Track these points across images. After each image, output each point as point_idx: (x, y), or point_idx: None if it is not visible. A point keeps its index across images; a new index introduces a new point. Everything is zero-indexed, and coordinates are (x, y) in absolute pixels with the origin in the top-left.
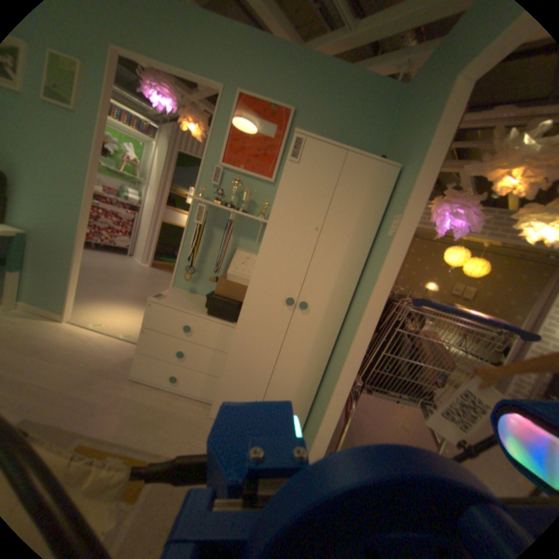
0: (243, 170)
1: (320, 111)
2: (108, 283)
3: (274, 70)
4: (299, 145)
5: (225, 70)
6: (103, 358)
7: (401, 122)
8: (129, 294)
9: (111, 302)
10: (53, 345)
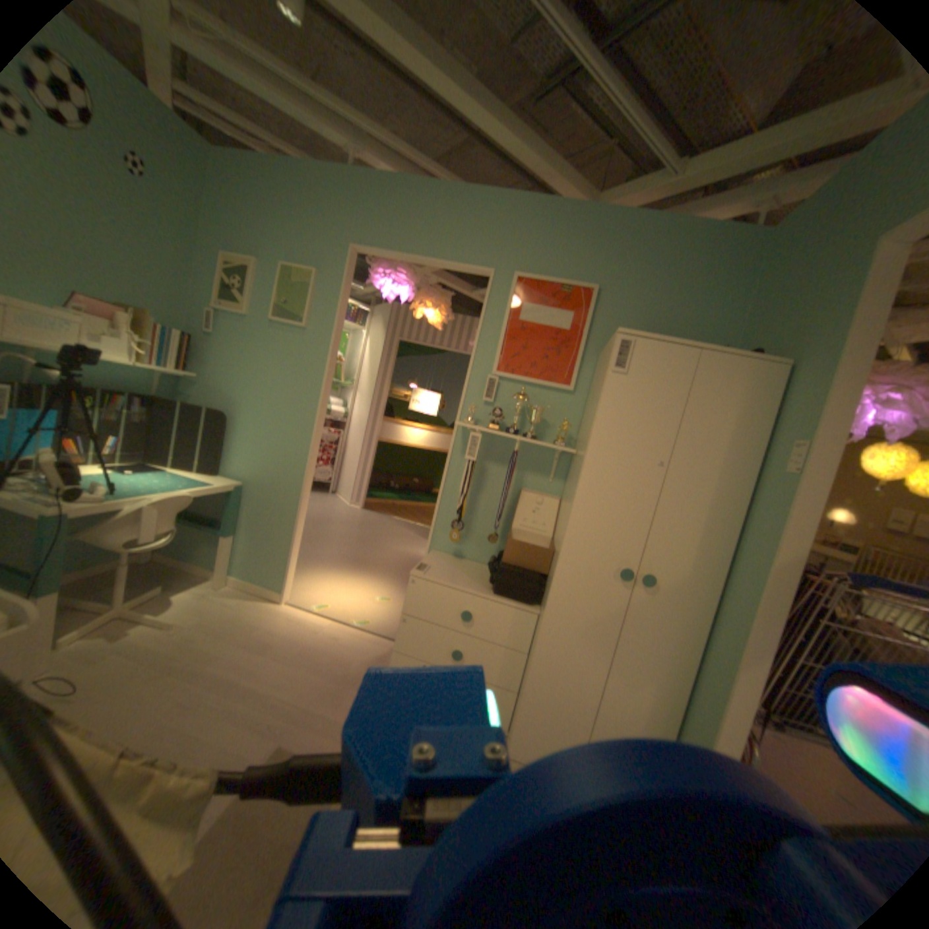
0: (528, 377)
1: (638, 283)
2: (317, 537)
3: (565, 239)
4: (627, 349)
5: (497, 249)
6: (342, 657)
7: (777, 286)
8: (347, 555)
9: (329, 568)
10: (279, 638)
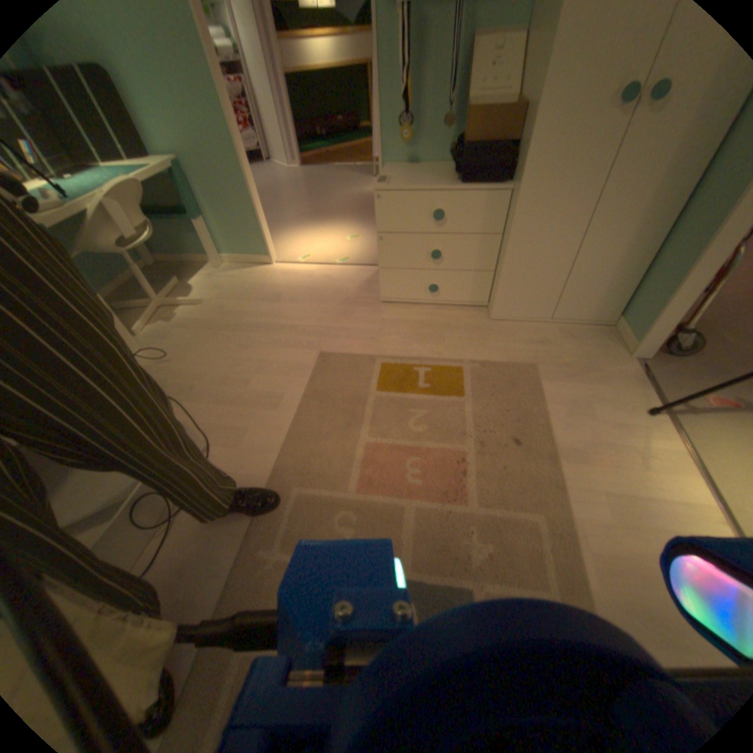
0: None
1: None
2: (273, 203)
3: None
4: None
5: None
6: (338, 286)
7: None
8: (306, 209)
9: (296, 225)
10: (283, 286)
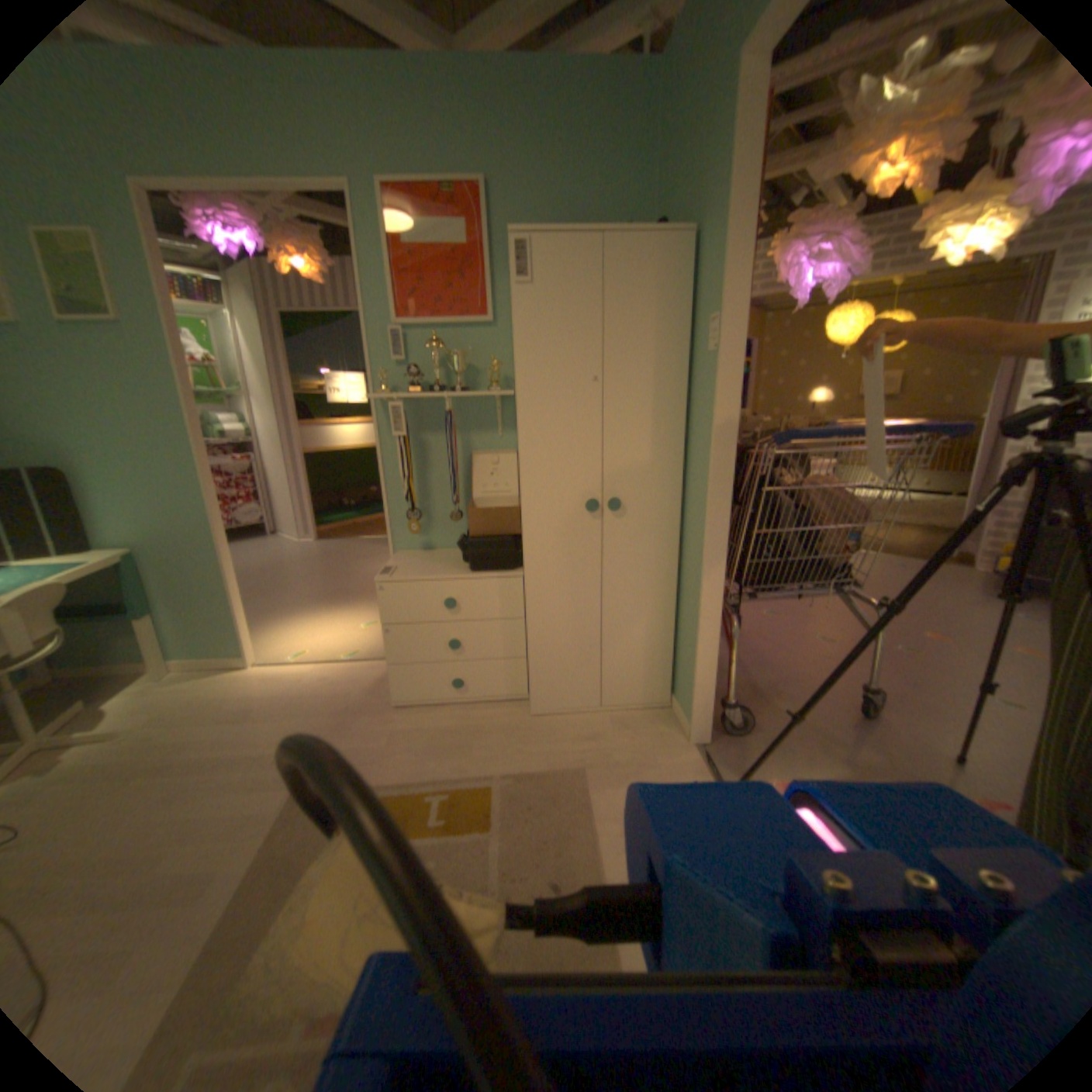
0: (435, 316)
1: (527, 161)
2: (267, 586)
3: (423, 113)
4: (523, 251)
5: (339, 145)
6: (337, 692)
7: (673, 135)
8: (312, 592)
9: (293, 613)
10: (255, 699)
